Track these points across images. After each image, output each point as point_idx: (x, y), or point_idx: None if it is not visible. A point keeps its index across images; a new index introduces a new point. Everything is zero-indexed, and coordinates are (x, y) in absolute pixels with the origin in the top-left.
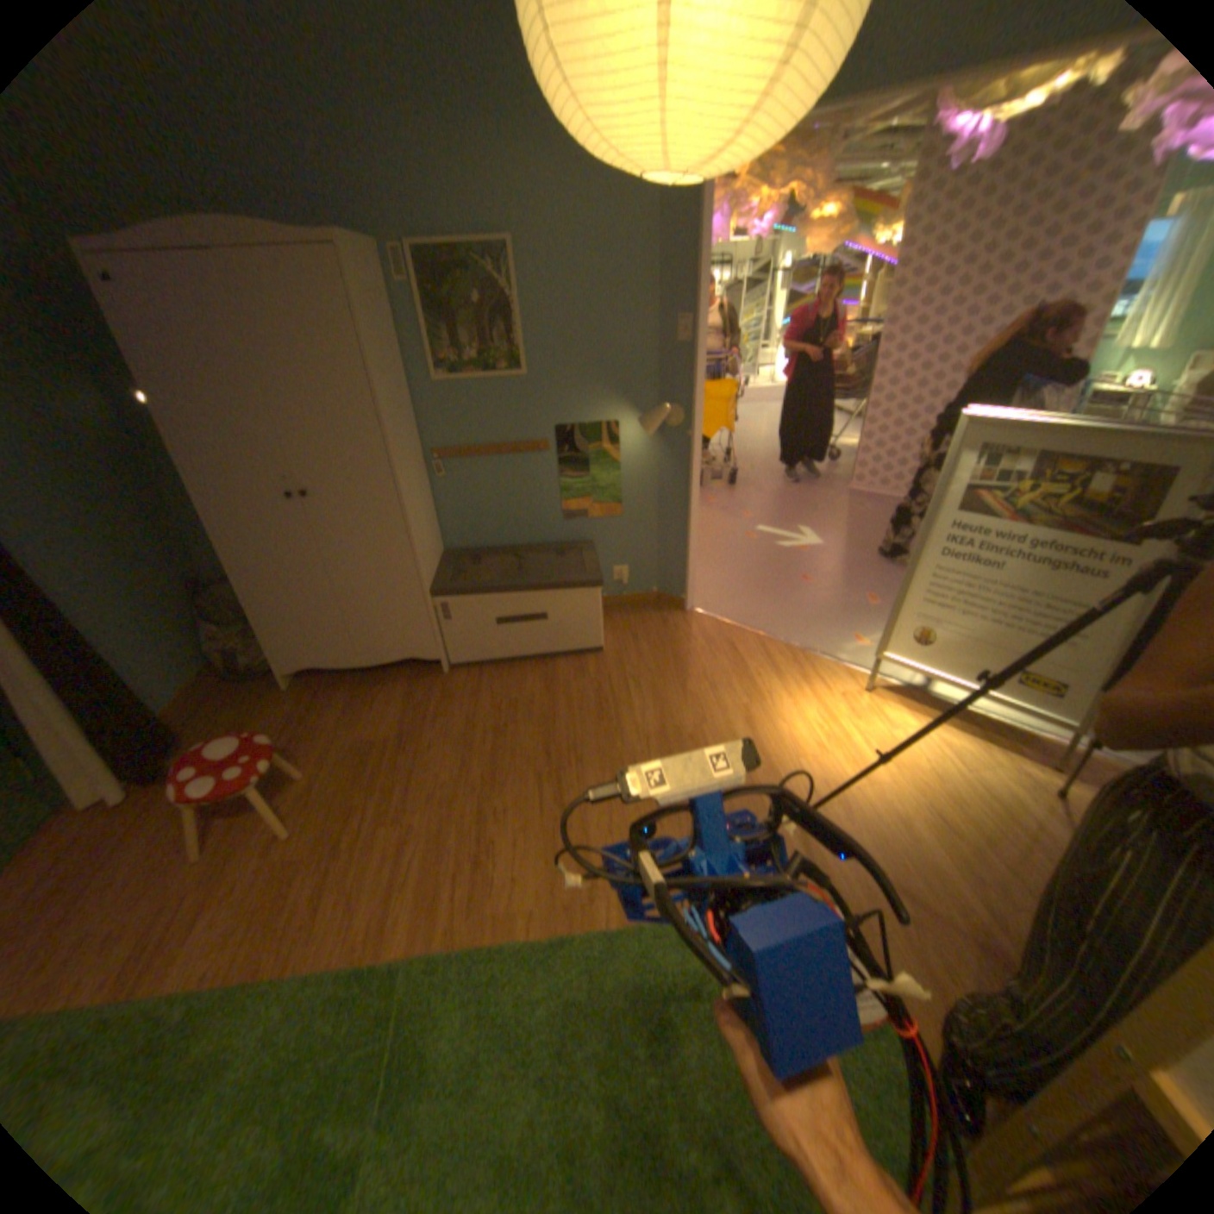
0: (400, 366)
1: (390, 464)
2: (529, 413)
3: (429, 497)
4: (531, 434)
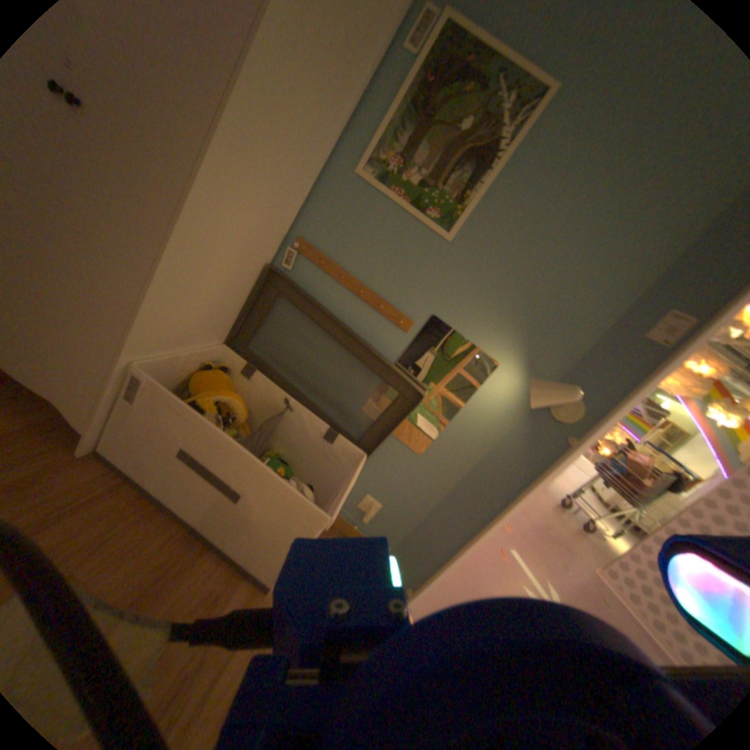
0: (336, 129)
1: (200, 156)
2: (418, 284)
3: (256, 278)
4: (402, 306)
